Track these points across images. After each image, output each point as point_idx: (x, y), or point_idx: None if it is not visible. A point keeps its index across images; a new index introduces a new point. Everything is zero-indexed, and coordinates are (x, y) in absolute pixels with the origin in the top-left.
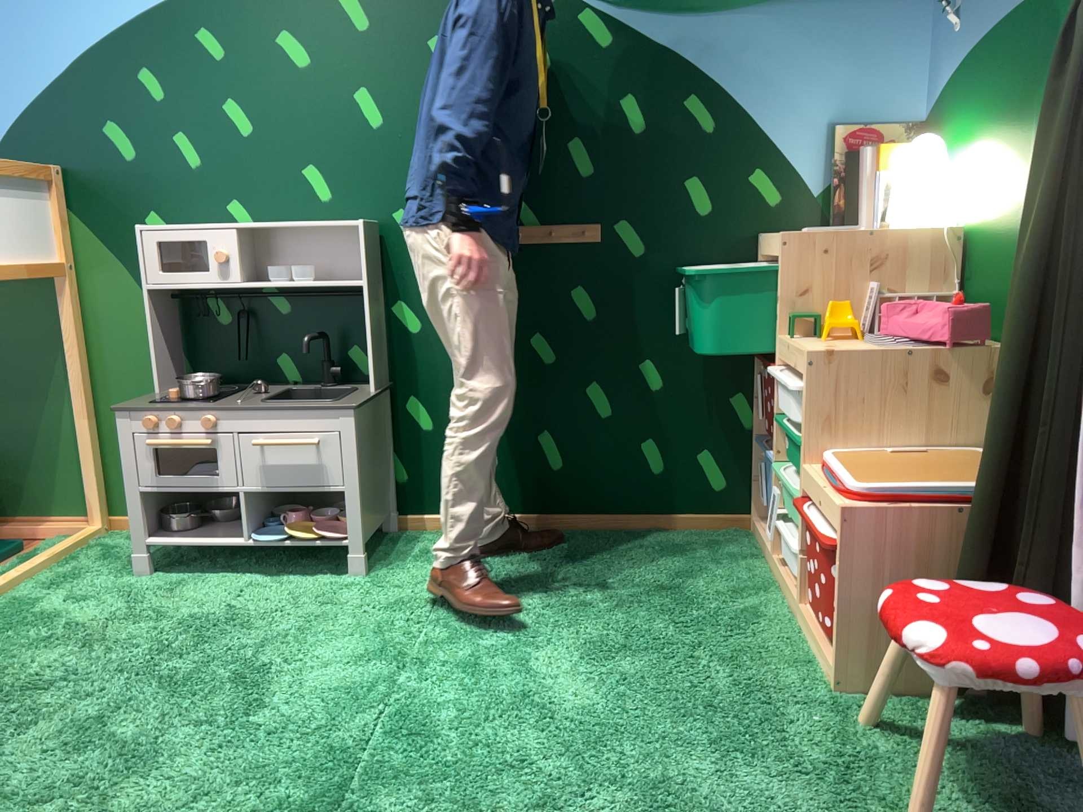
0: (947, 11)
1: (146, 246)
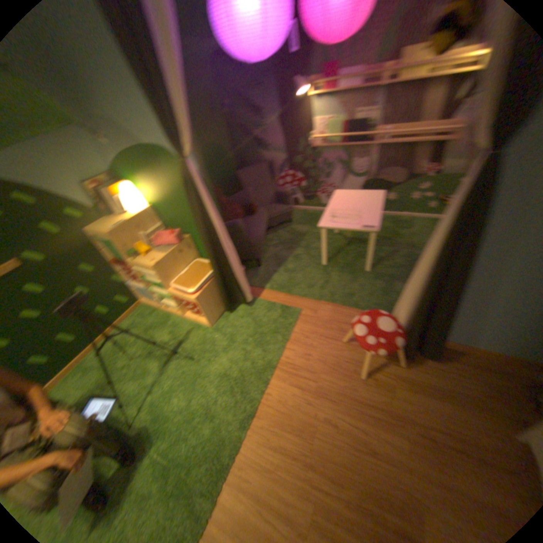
0: (95, 136)
1: None
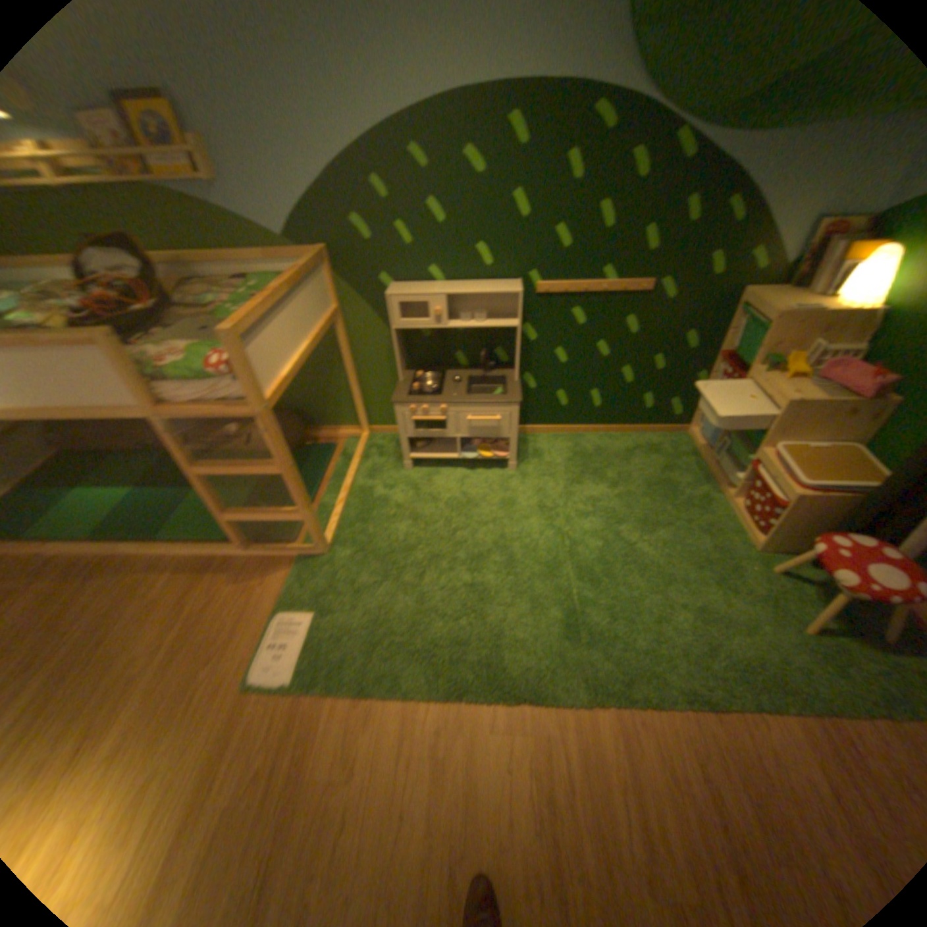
0: None
1: (393, 305)
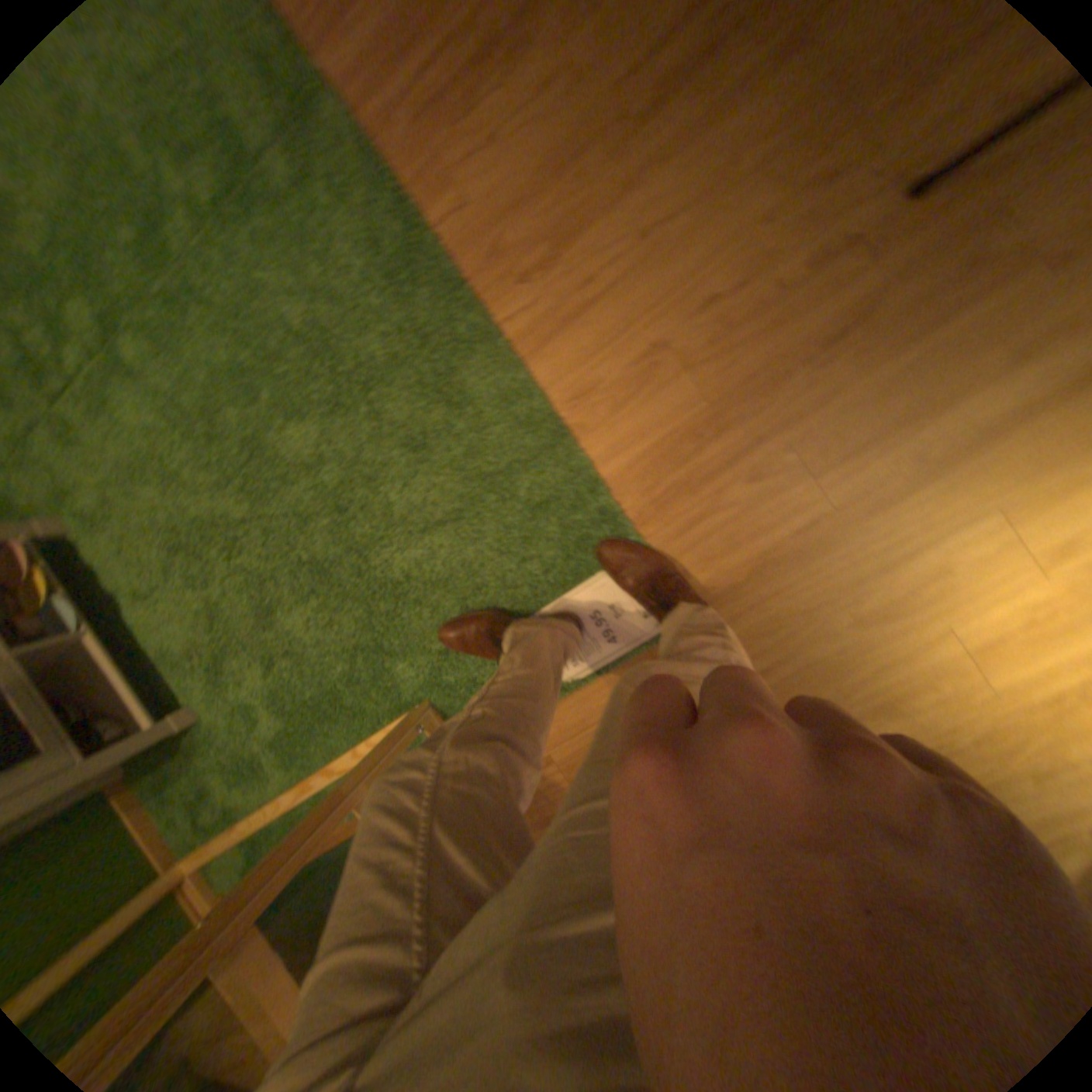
0: None
1: None
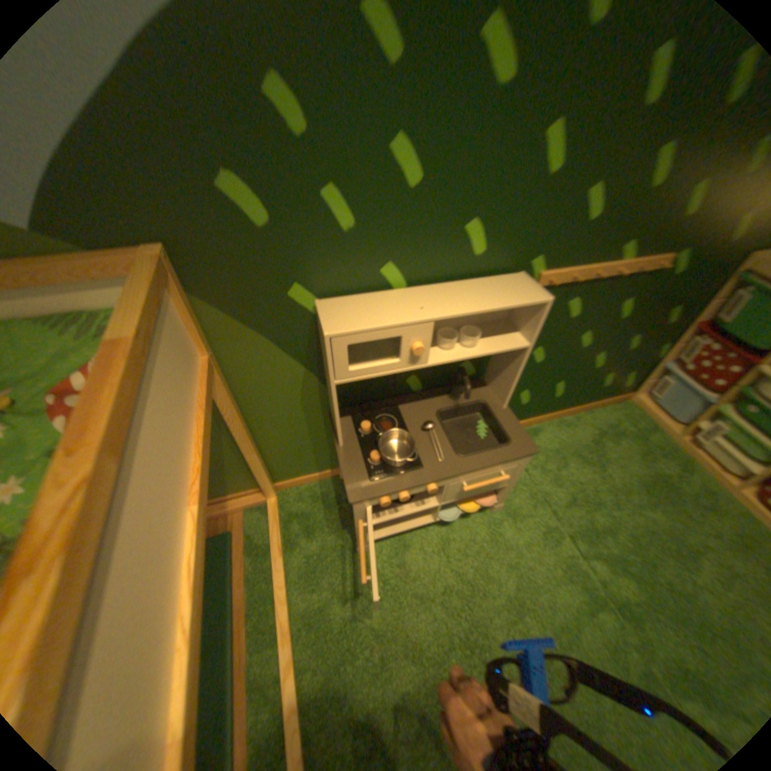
0: None
1: (337, 351)
